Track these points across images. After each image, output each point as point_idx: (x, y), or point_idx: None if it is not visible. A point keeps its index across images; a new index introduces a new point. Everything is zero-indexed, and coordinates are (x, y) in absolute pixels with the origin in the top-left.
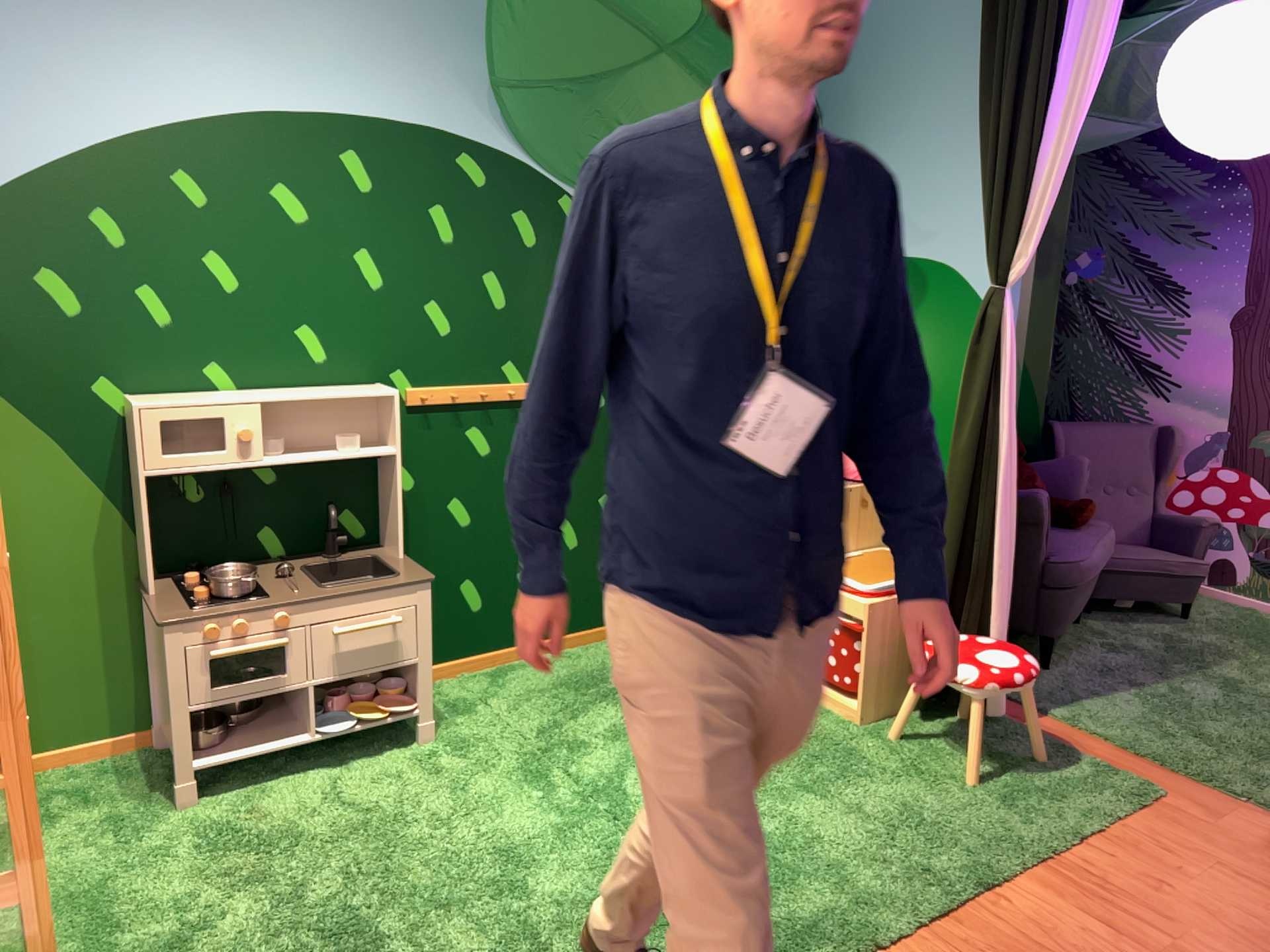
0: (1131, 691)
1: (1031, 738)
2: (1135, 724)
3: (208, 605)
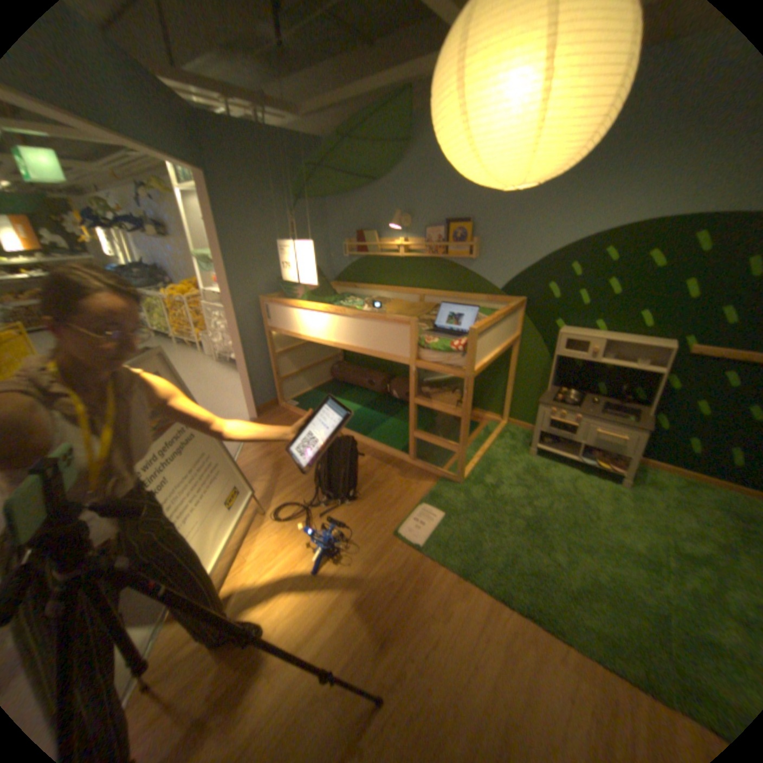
0: None
1: None
2: None
3: (558, 402)
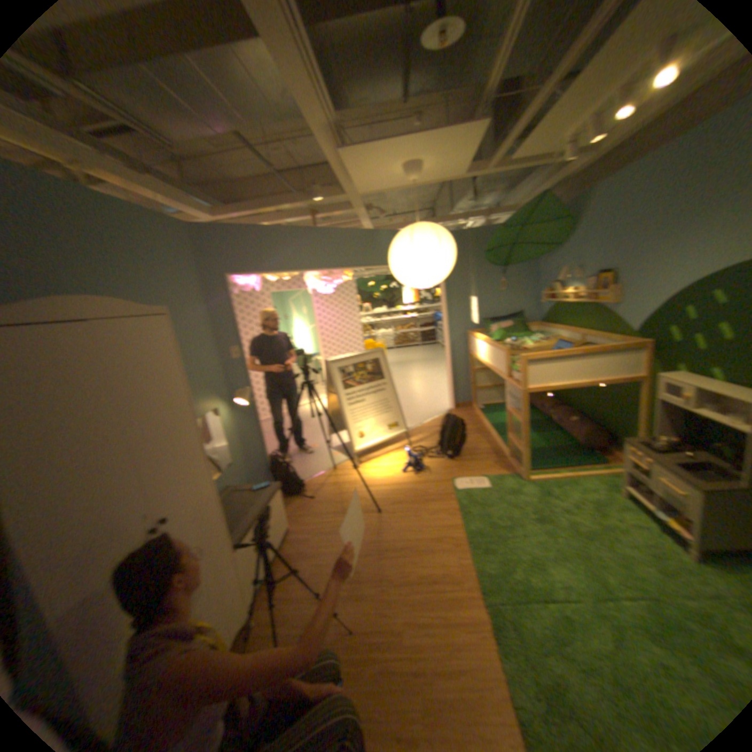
0: None
1: None
2: None
3: (650, 447)
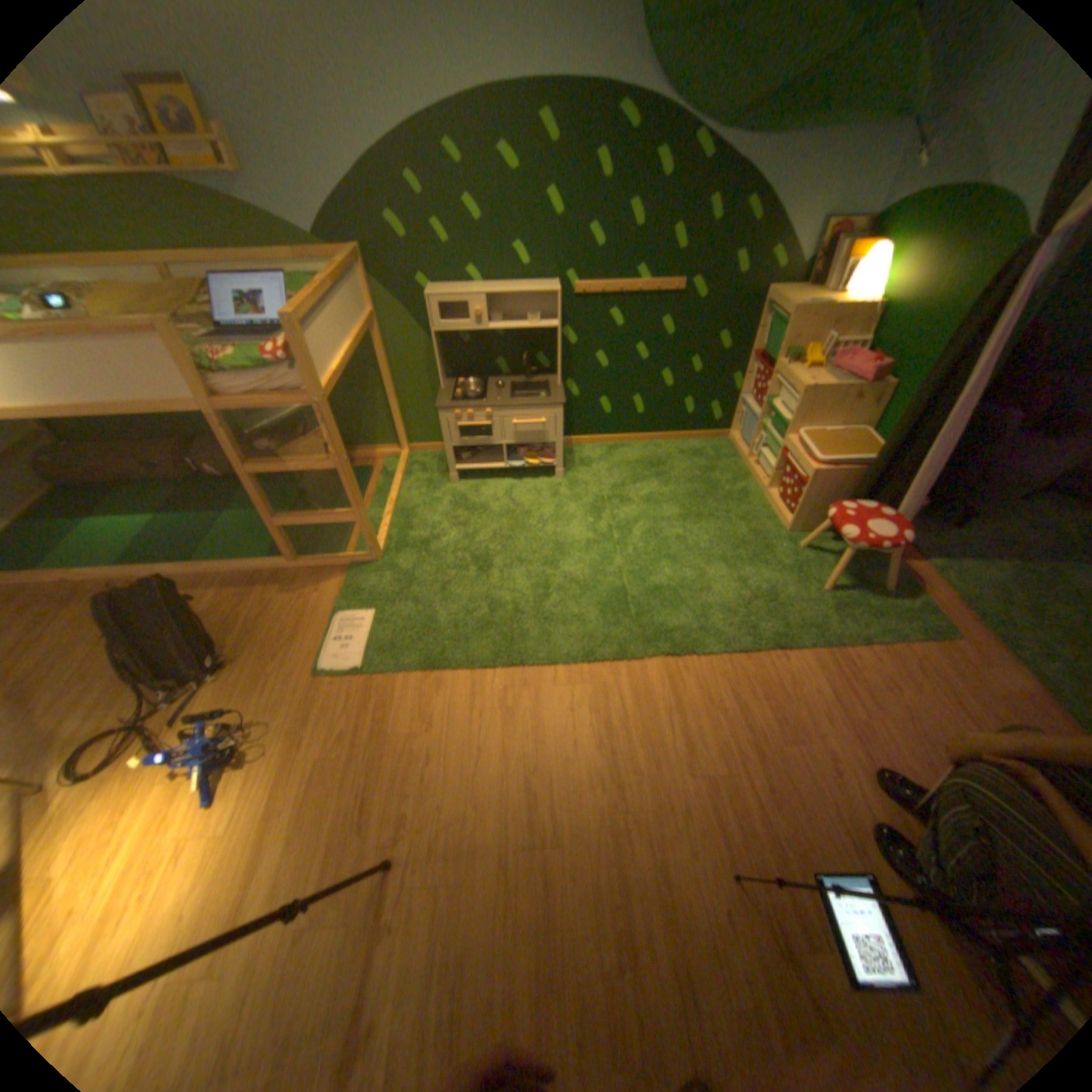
0: (1013, 565)
1: (890, 576)
2: (989, 589)
3: (460, 401)
